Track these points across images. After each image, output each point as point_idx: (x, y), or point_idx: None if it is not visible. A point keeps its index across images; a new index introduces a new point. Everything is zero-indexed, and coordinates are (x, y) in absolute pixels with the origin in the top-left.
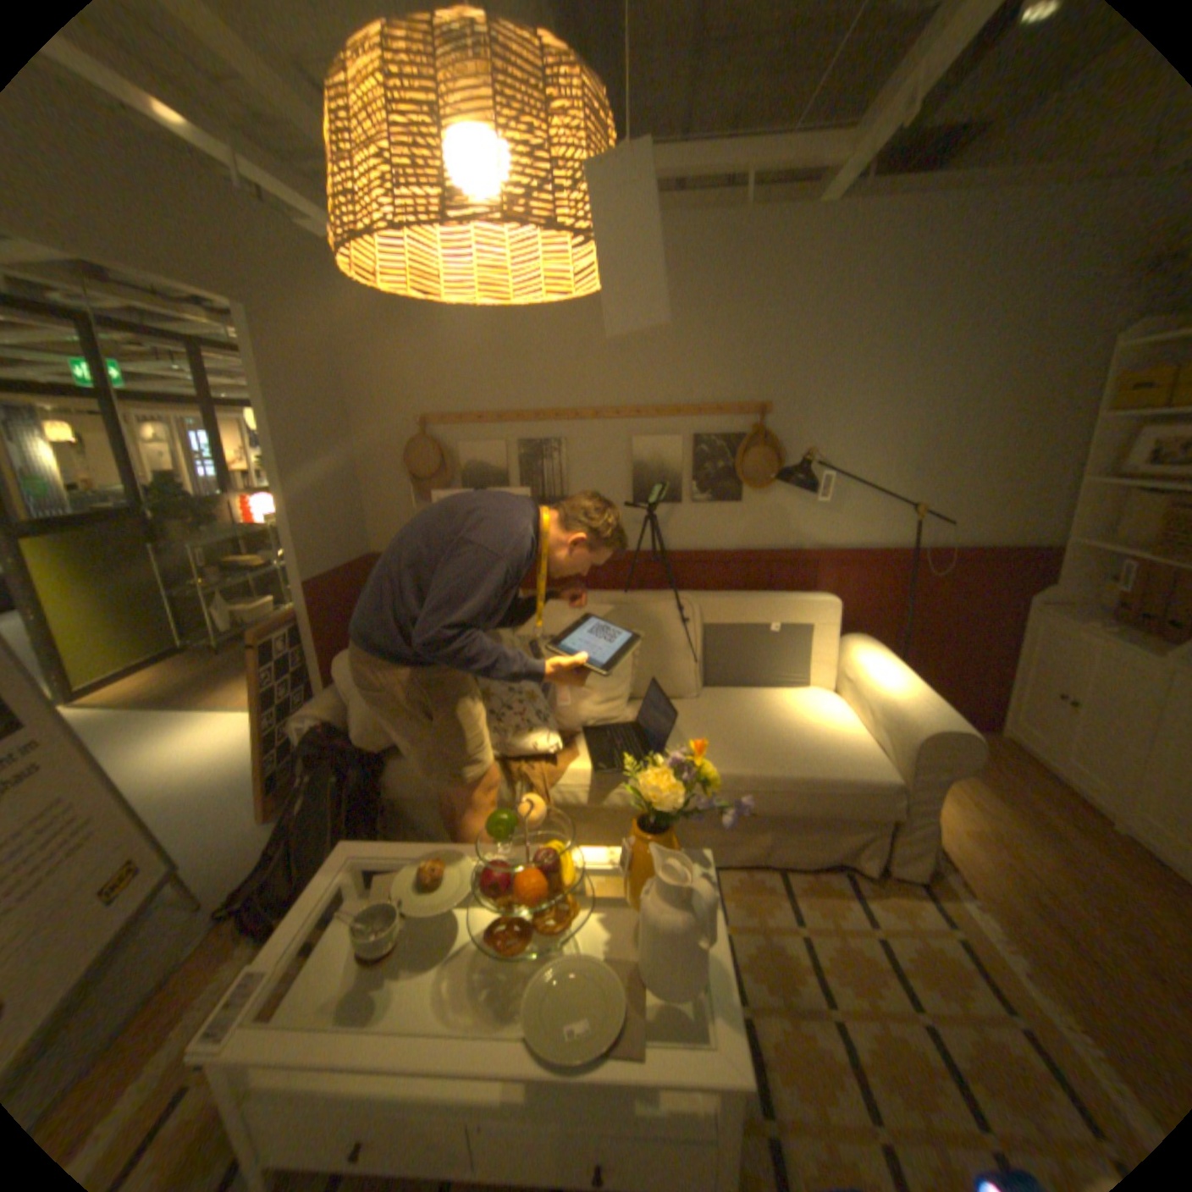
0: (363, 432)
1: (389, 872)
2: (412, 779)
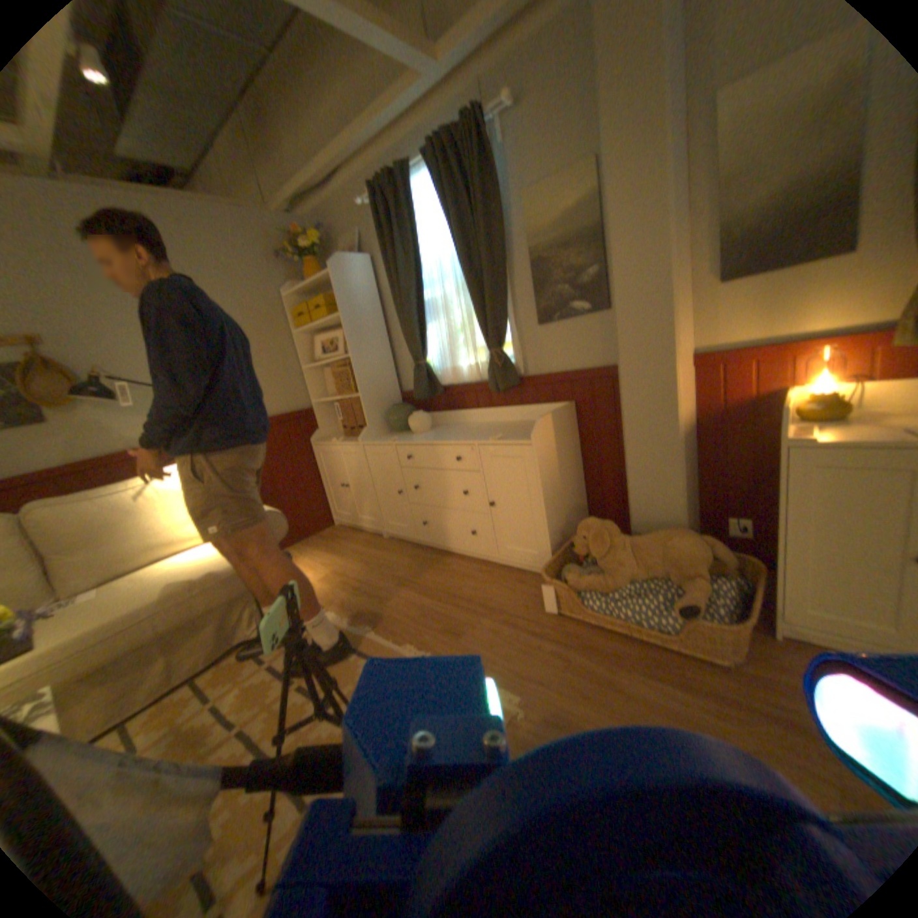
0: None
1: None
2: None
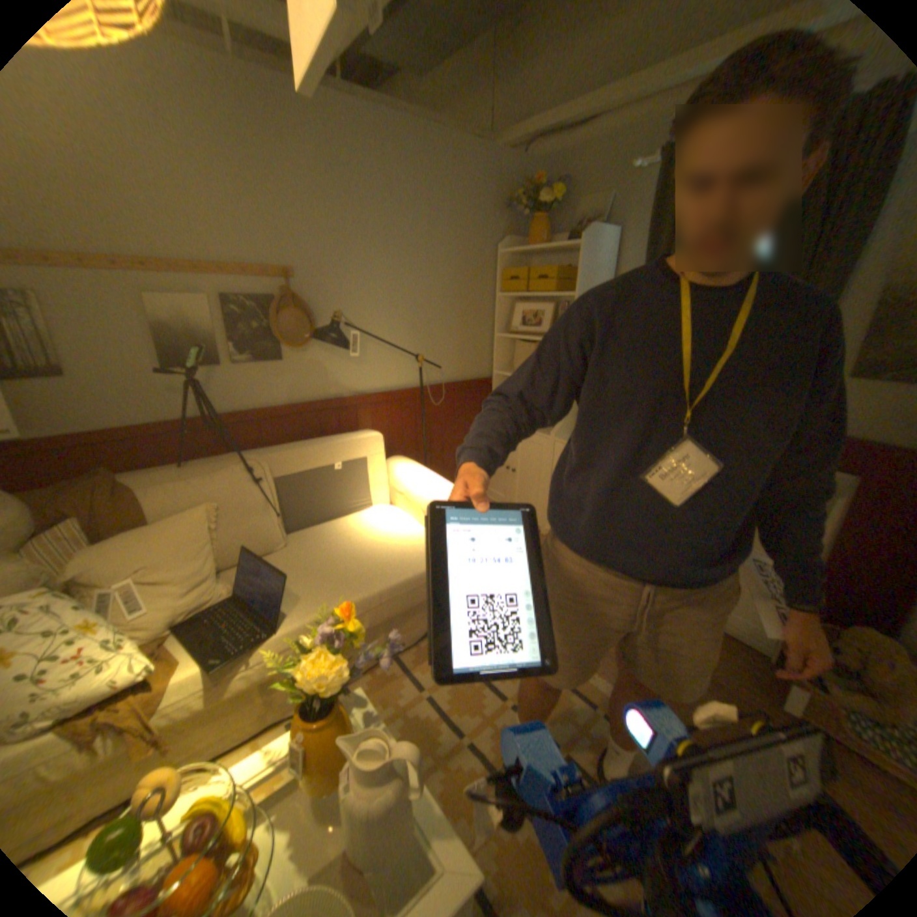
0: None
1: None
2: None
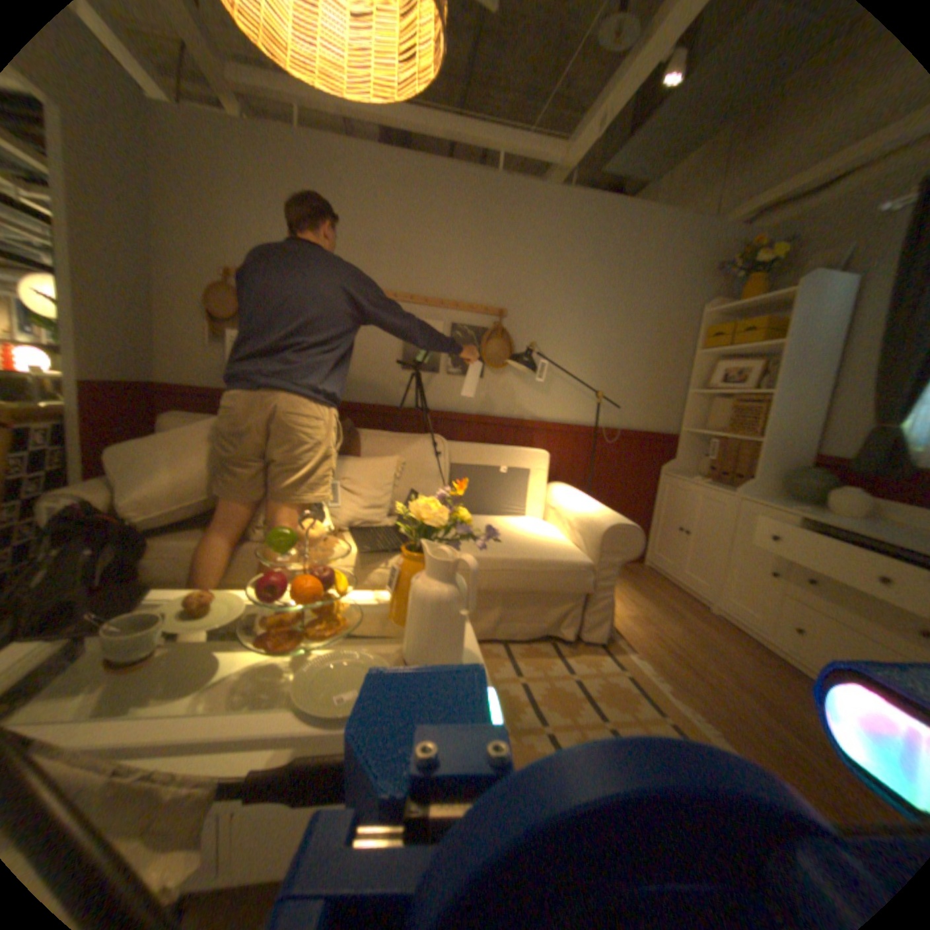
0: (165, 273)
1: (148, 609)
2: (178, 561)
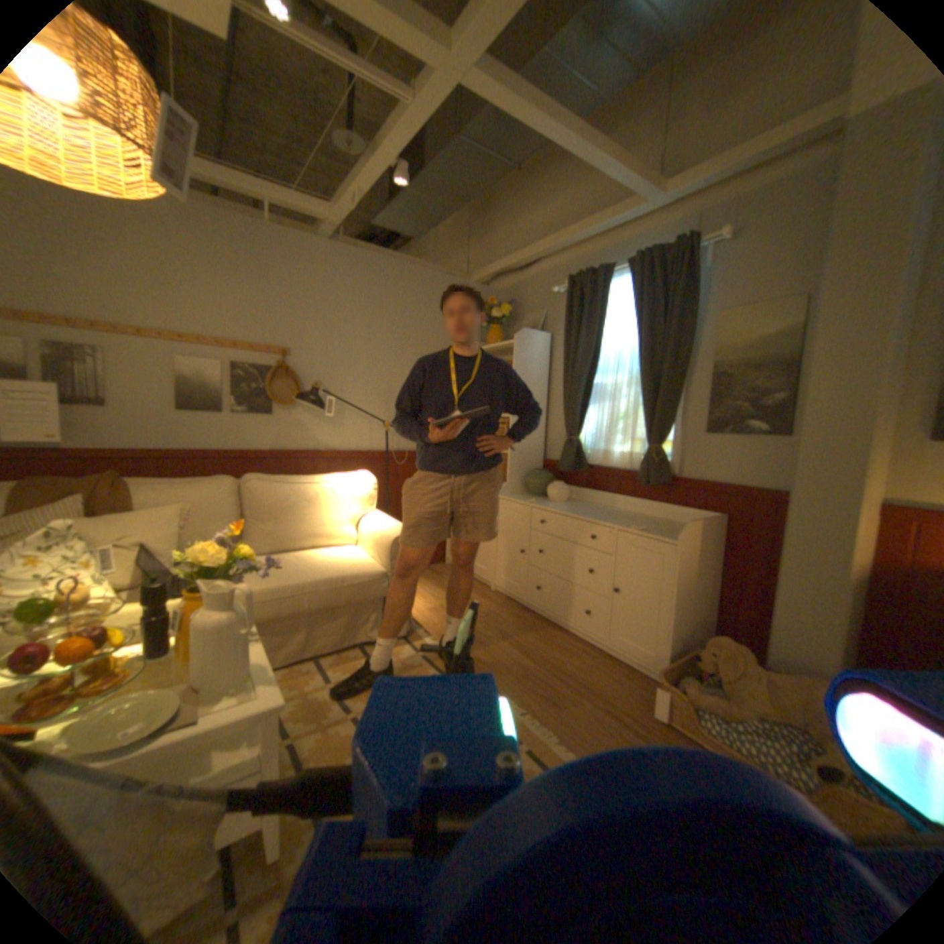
0: None
1: None
2: None
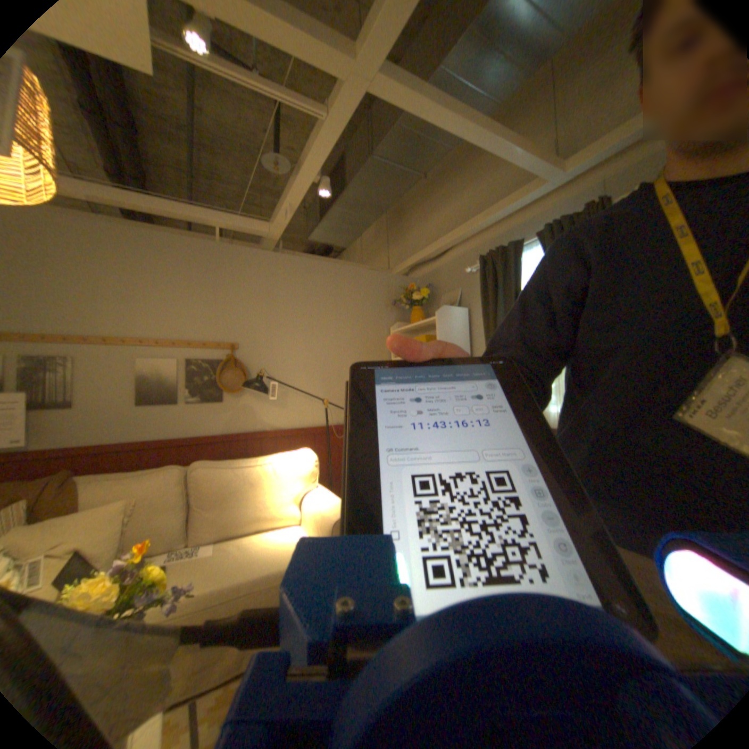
0: None
1: None
2: None
